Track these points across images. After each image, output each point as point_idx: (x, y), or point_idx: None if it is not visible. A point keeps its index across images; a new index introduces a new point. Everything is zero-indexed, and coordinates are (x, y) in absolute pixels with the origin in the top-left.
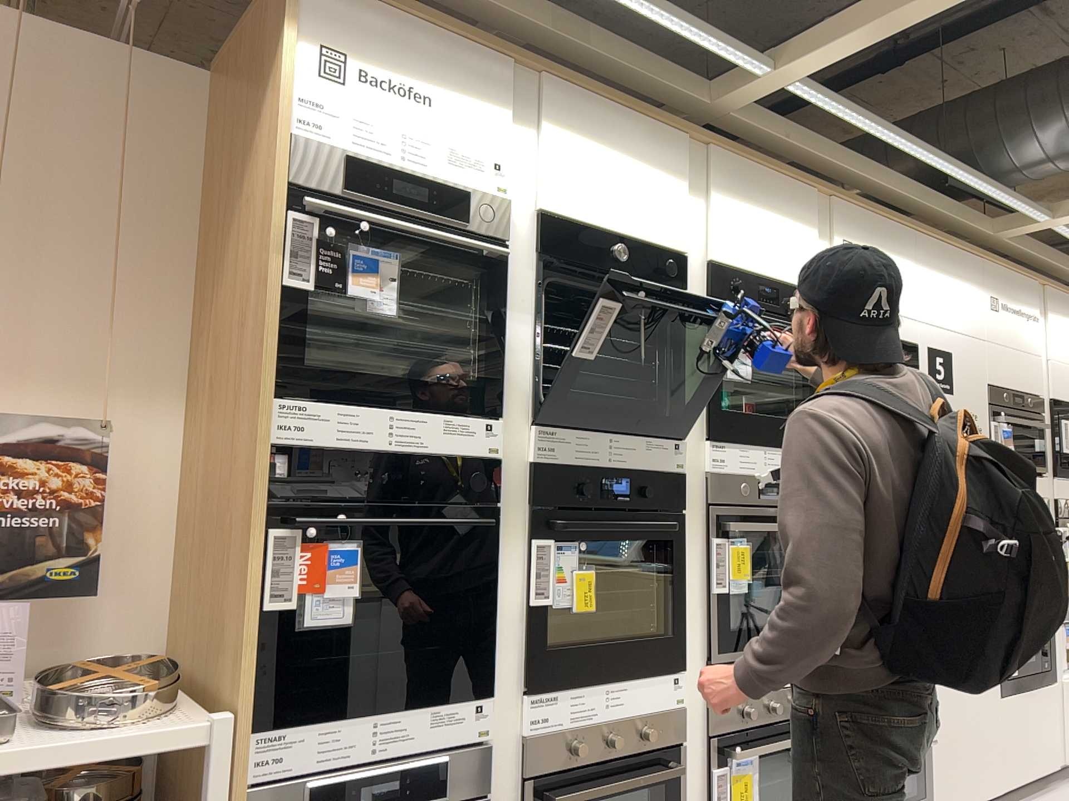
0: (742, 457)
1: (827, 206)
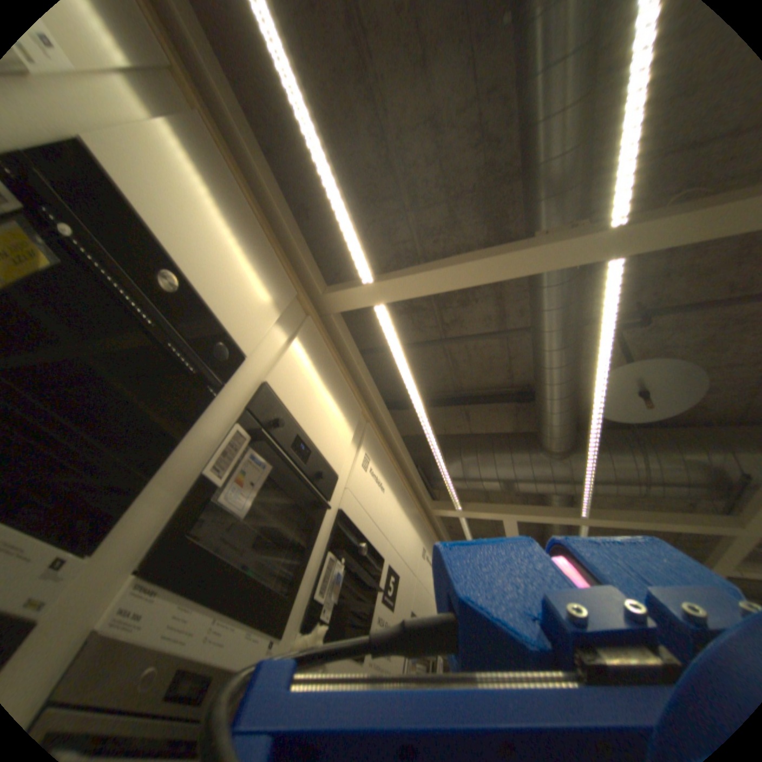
0: (174, 620)
1: (363, 426)
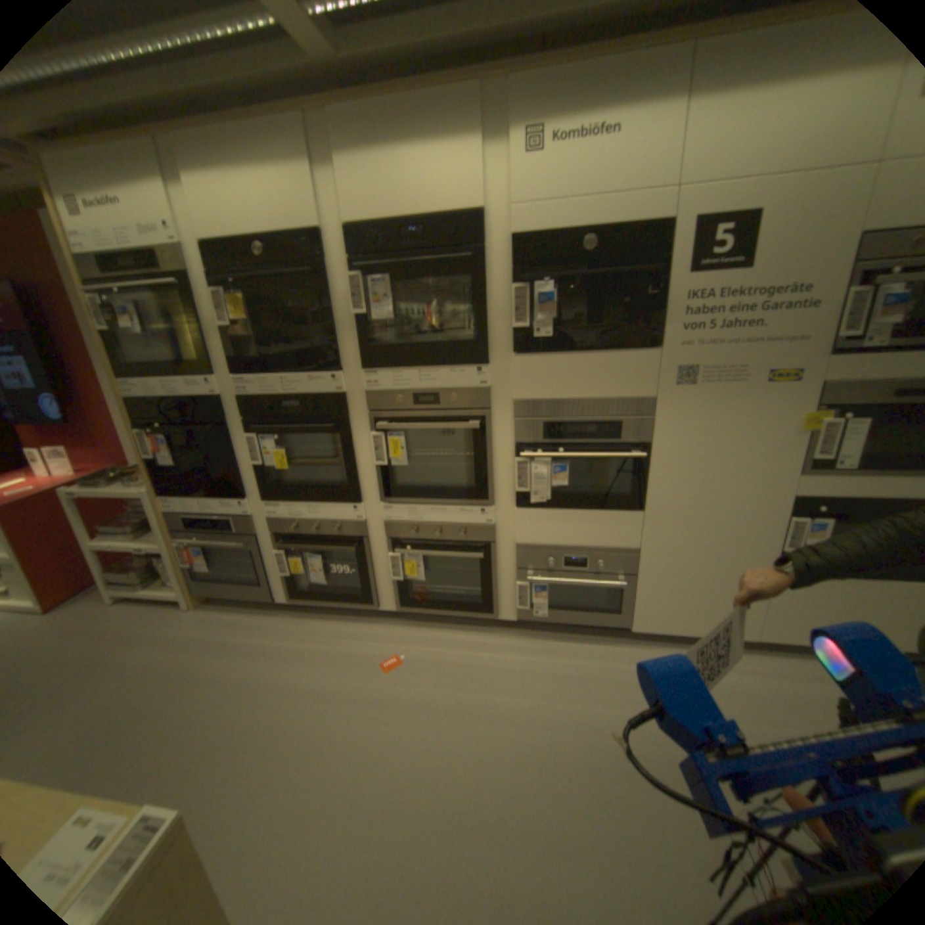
0: (394, 378)
1: (504, 88)
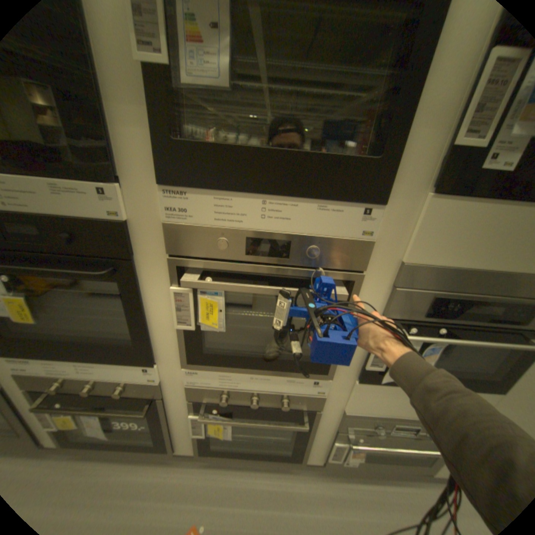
0: (218, 206)
1: None
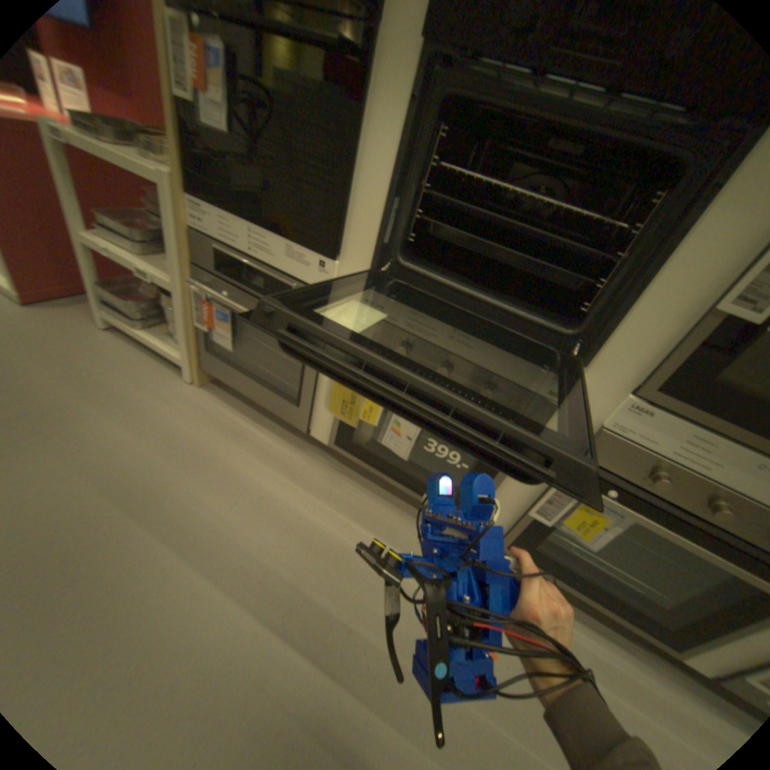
0: None
1: None
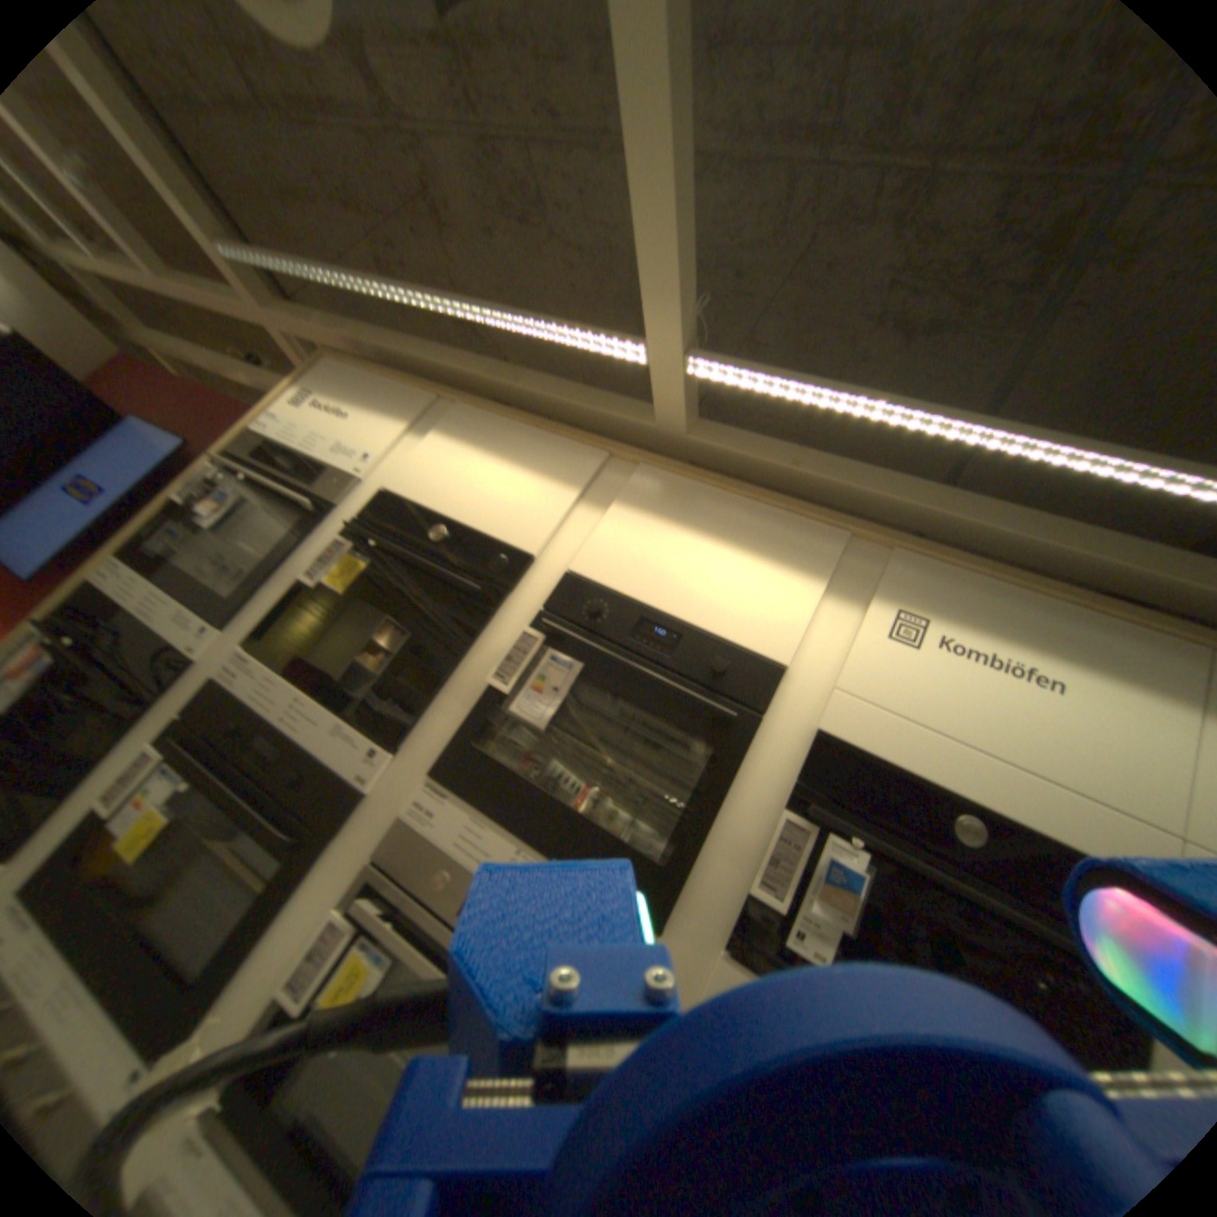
0: (470, 832)
1: (883, 557)
